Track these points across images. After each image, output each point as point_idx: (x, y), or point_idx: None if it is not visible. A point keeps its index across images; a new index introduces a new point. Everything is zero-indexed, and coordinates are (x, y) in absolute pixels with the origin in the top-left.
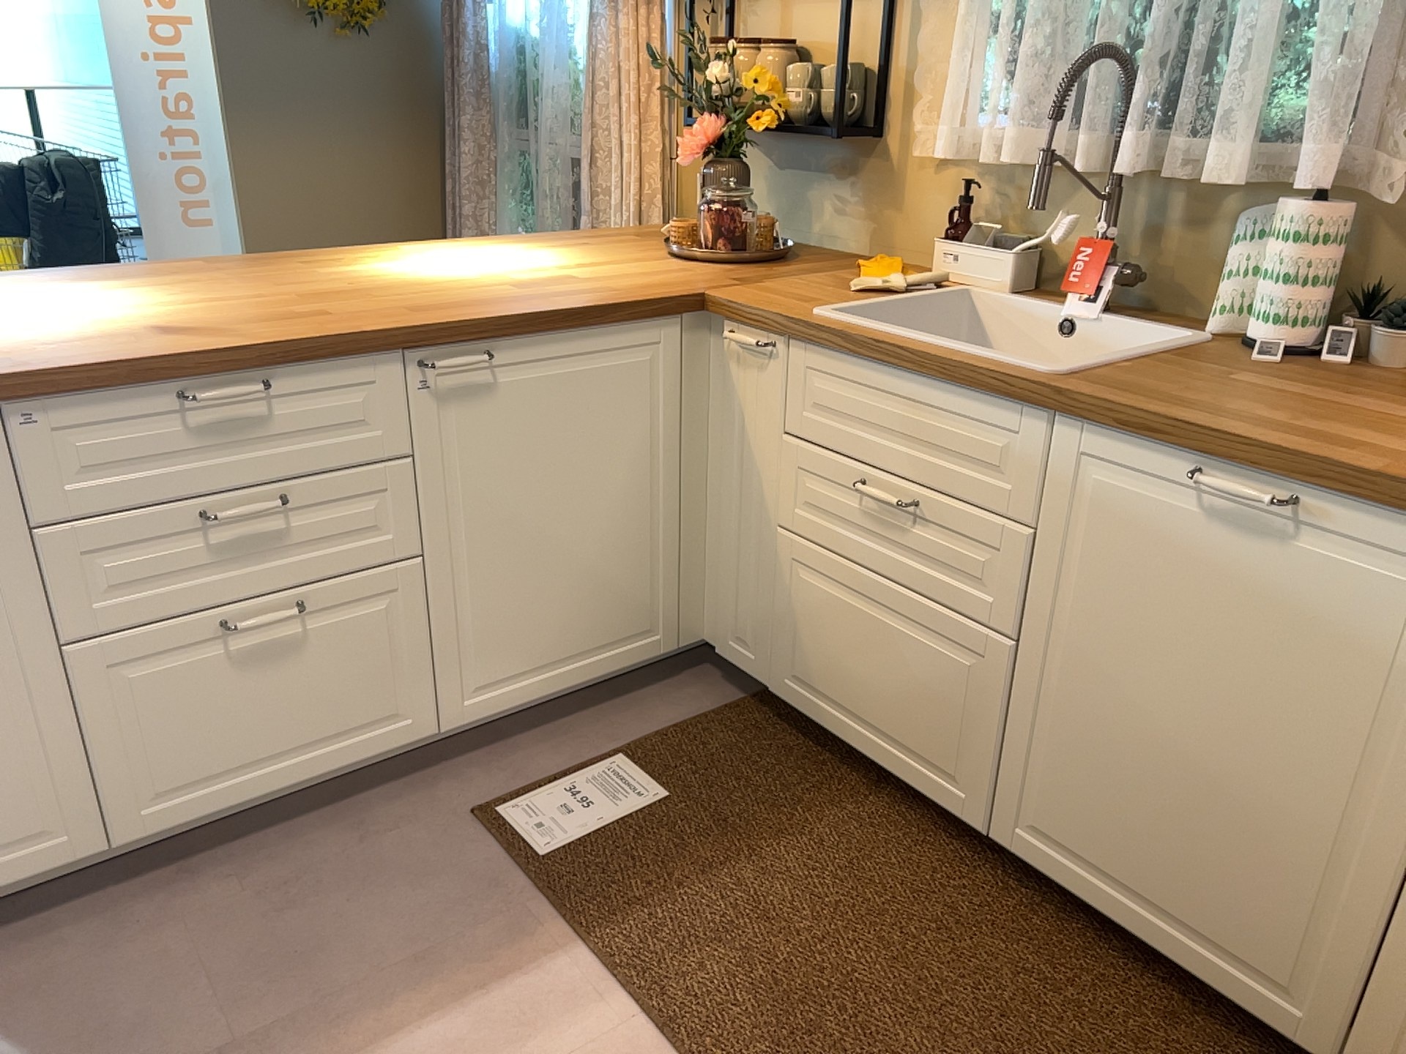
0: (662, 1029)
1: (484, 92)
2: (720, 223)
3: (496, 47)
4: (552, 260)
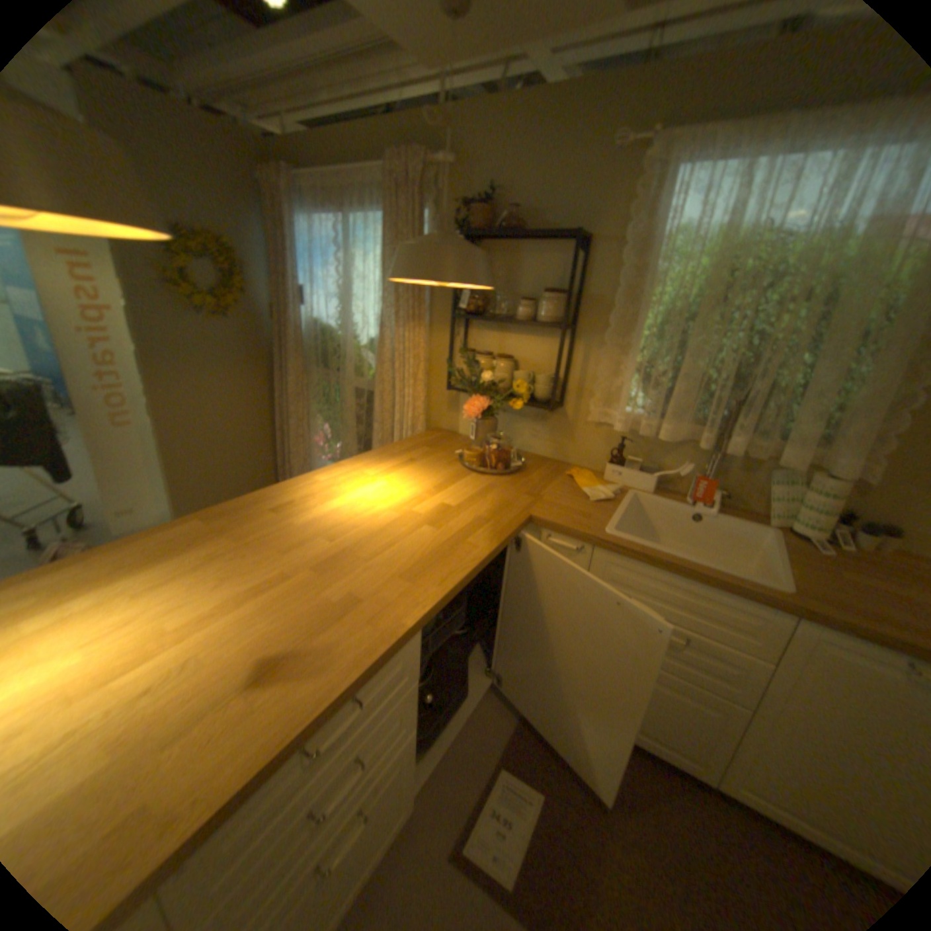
0: None
1: (297, 349)
2: (499, 455)
3: (303, 326)
4: (415, 484)
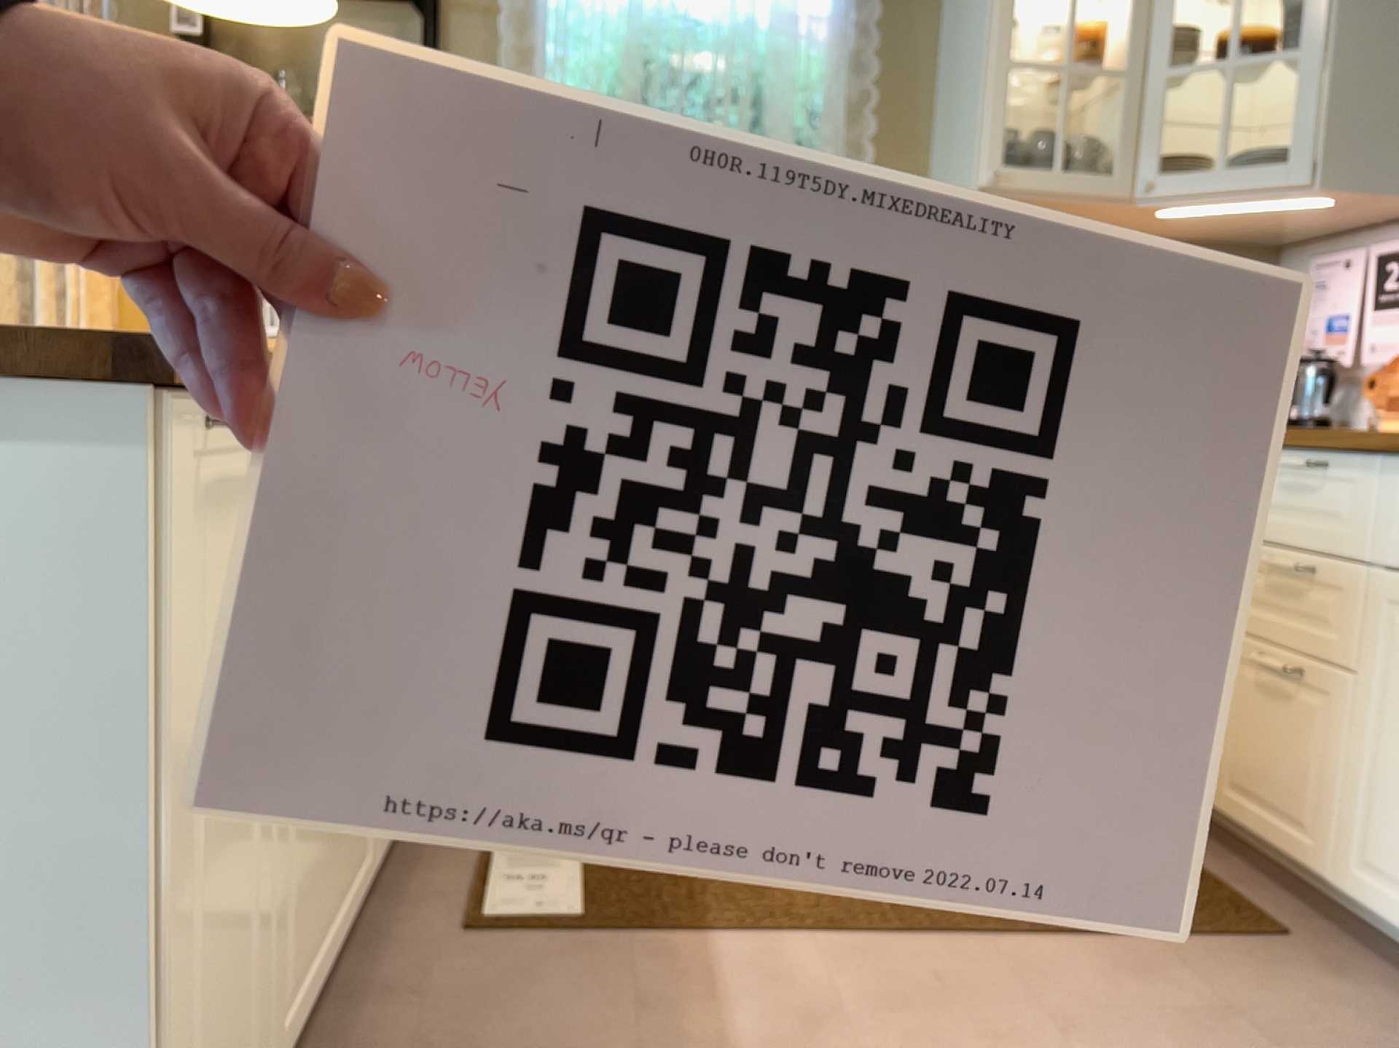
0: (830, 933)
1: None
2: None
3: None
4: None
